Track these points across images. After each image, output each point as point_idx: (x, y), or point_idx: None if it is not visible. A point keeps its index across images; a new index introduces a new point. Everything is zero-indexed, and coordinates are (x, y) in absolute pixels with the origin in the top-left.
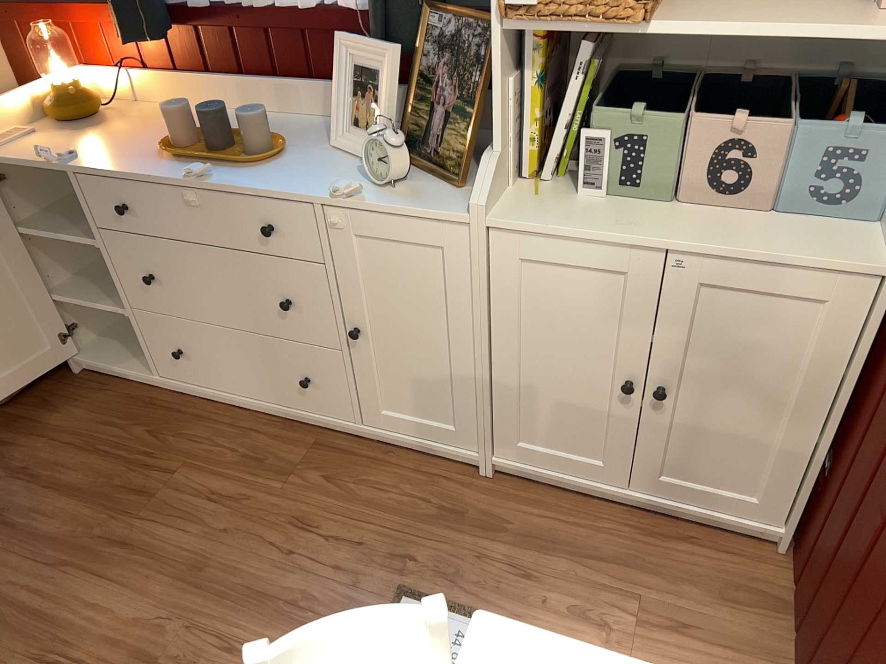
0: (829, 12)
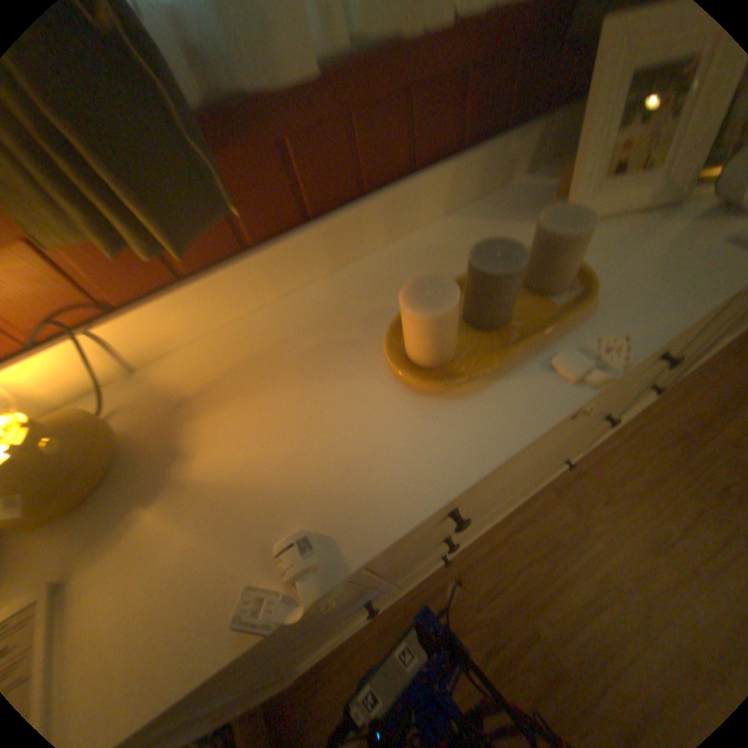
0: None
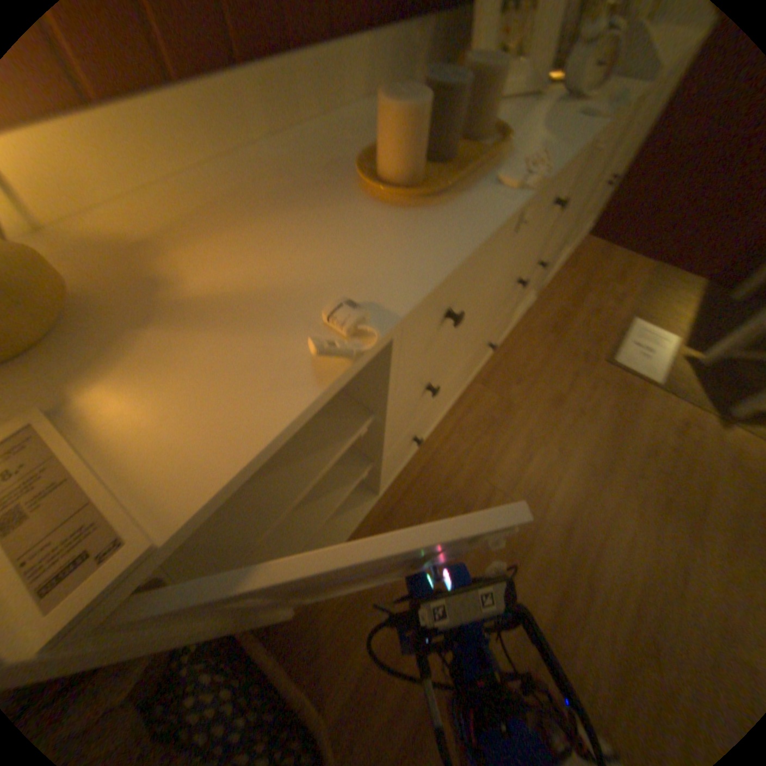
0: None
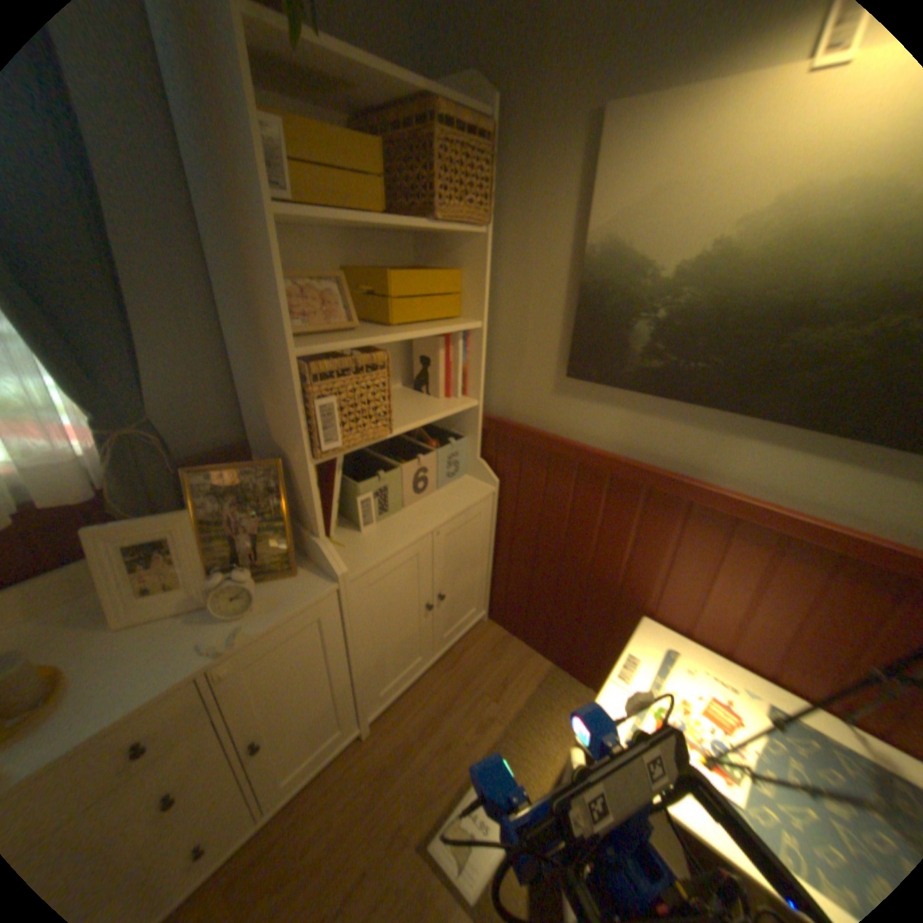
0: (417, 398)
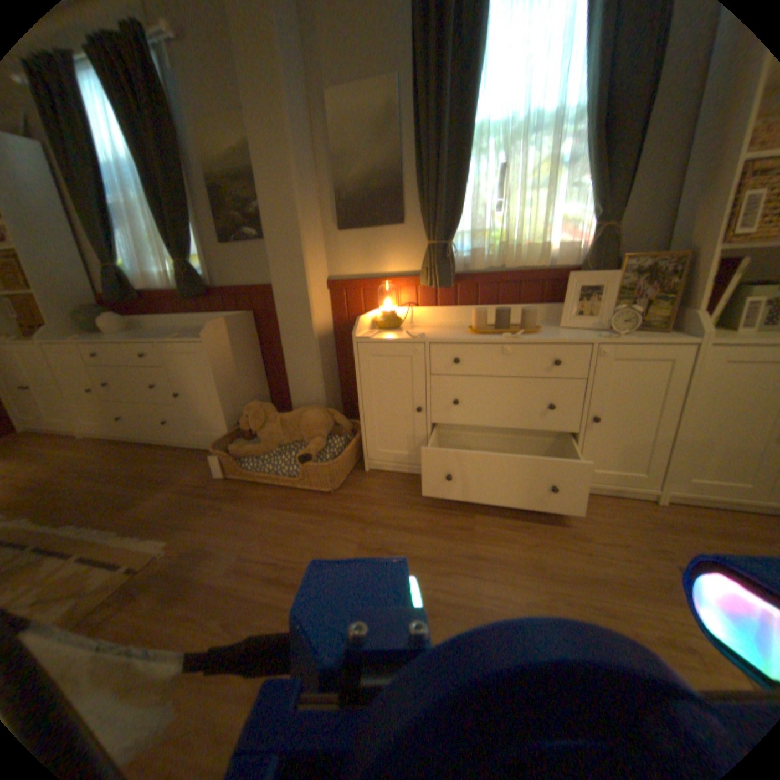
0: None
